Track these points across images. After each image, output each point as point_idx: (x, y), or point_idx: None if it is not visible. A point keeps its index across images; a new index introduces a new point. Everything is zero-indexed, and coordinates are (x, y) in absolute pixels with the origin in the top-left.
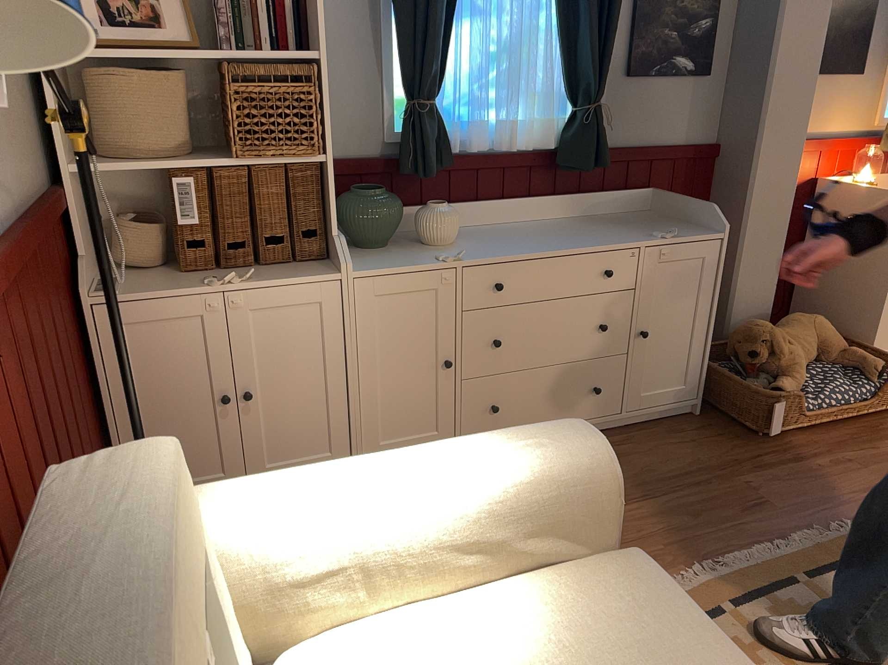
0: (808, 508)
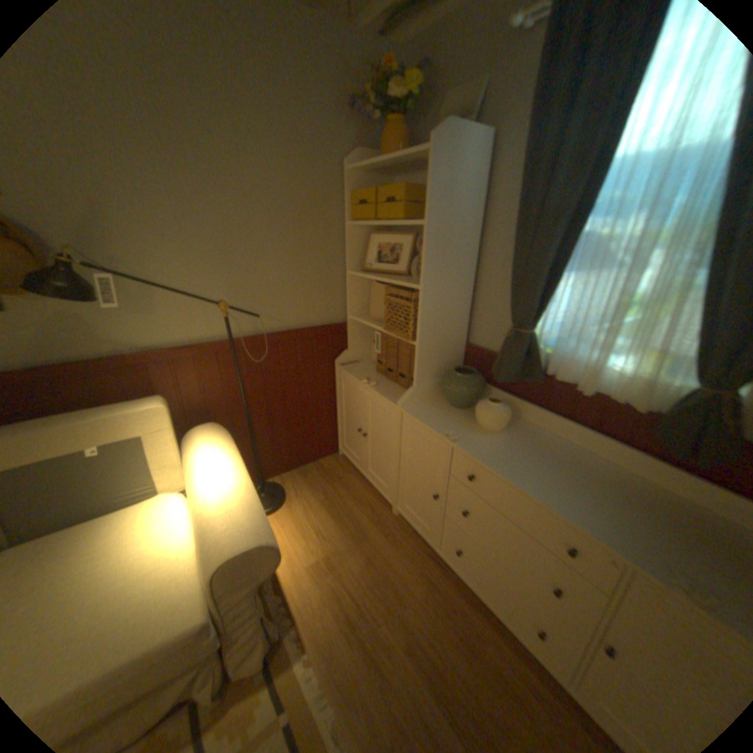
0: None
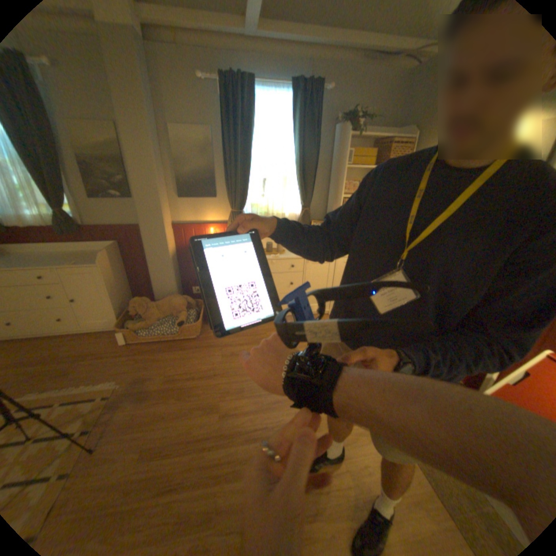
0: (79, 379)
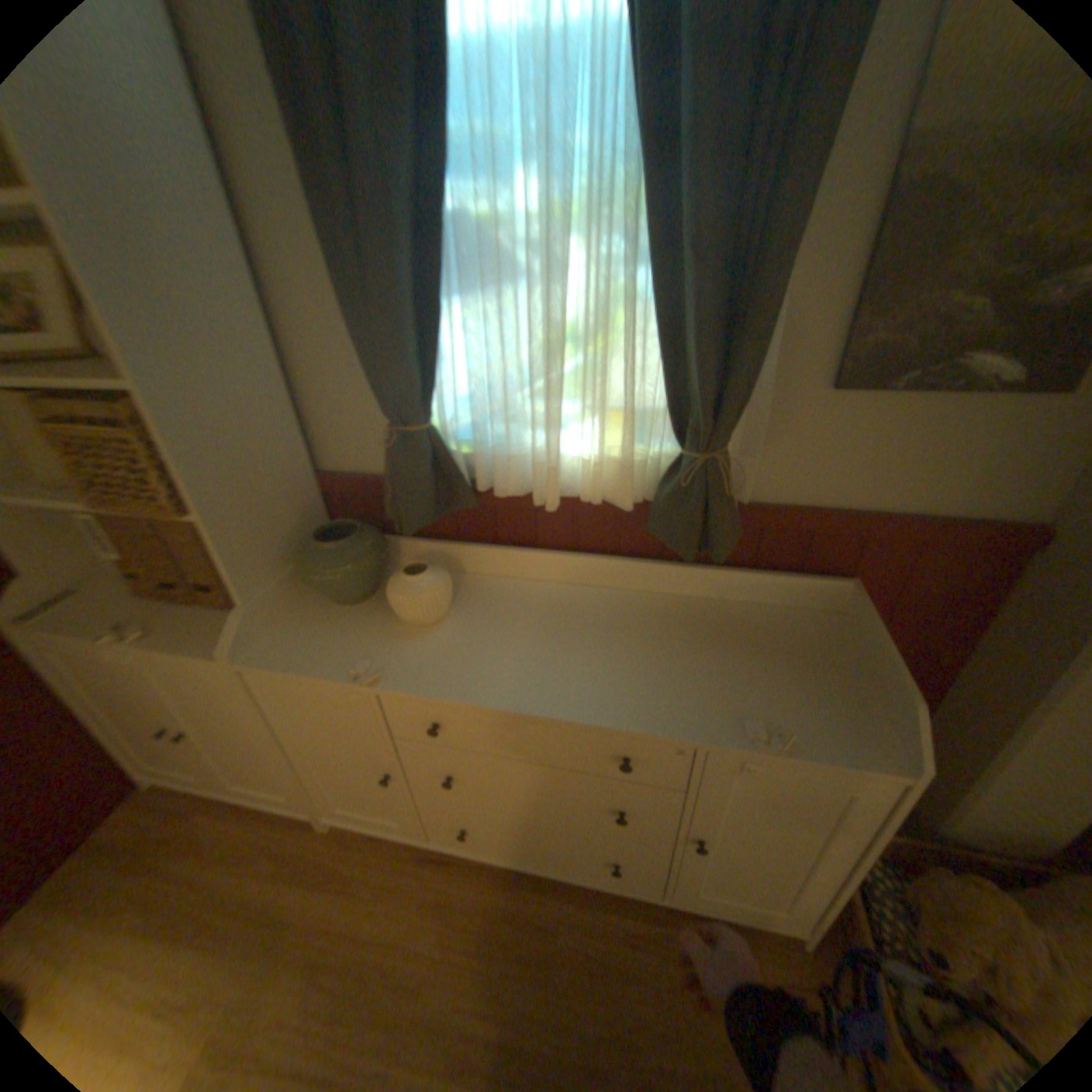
0: None
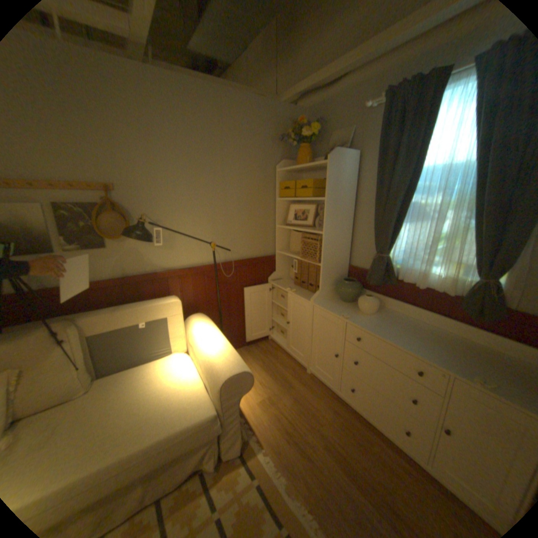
0: None
